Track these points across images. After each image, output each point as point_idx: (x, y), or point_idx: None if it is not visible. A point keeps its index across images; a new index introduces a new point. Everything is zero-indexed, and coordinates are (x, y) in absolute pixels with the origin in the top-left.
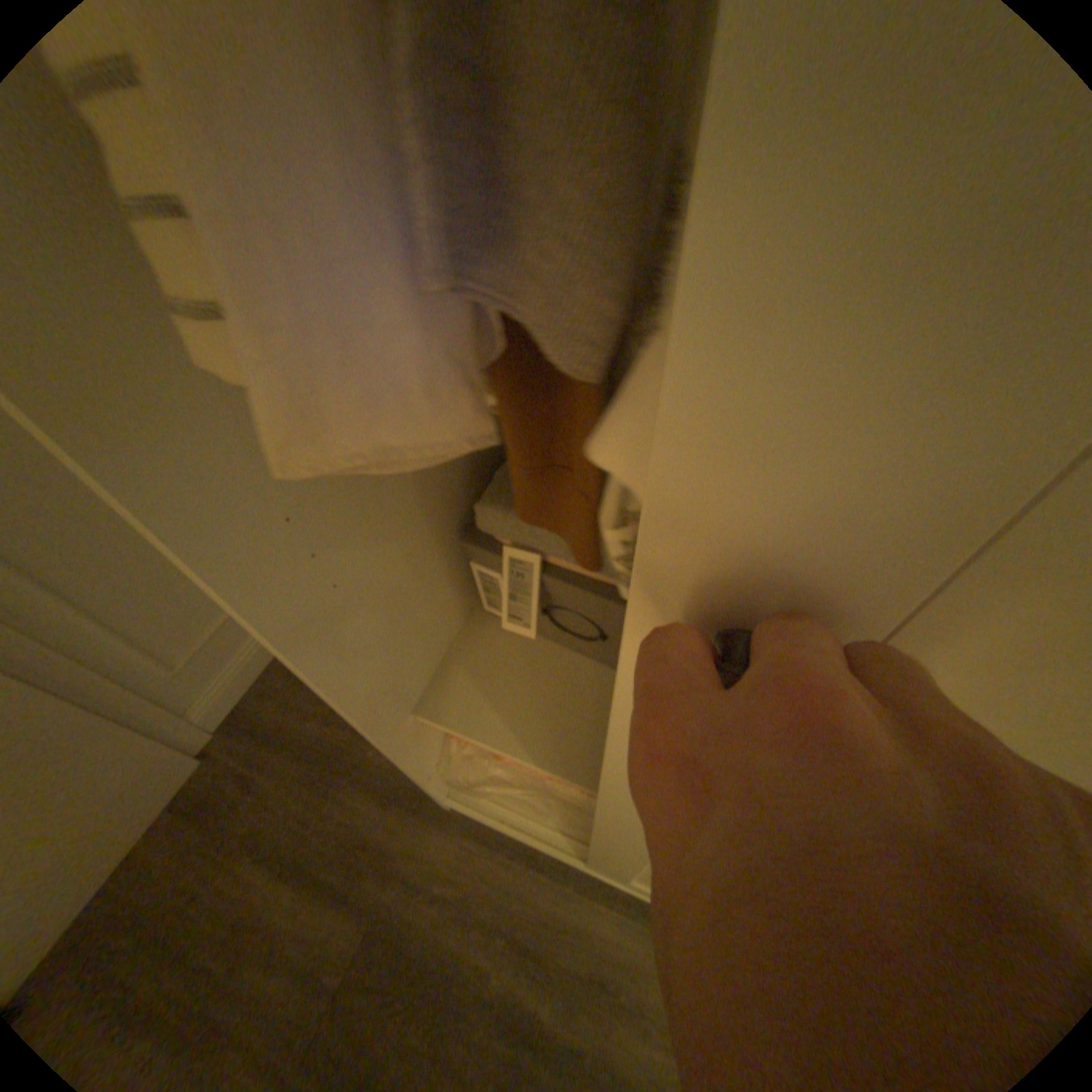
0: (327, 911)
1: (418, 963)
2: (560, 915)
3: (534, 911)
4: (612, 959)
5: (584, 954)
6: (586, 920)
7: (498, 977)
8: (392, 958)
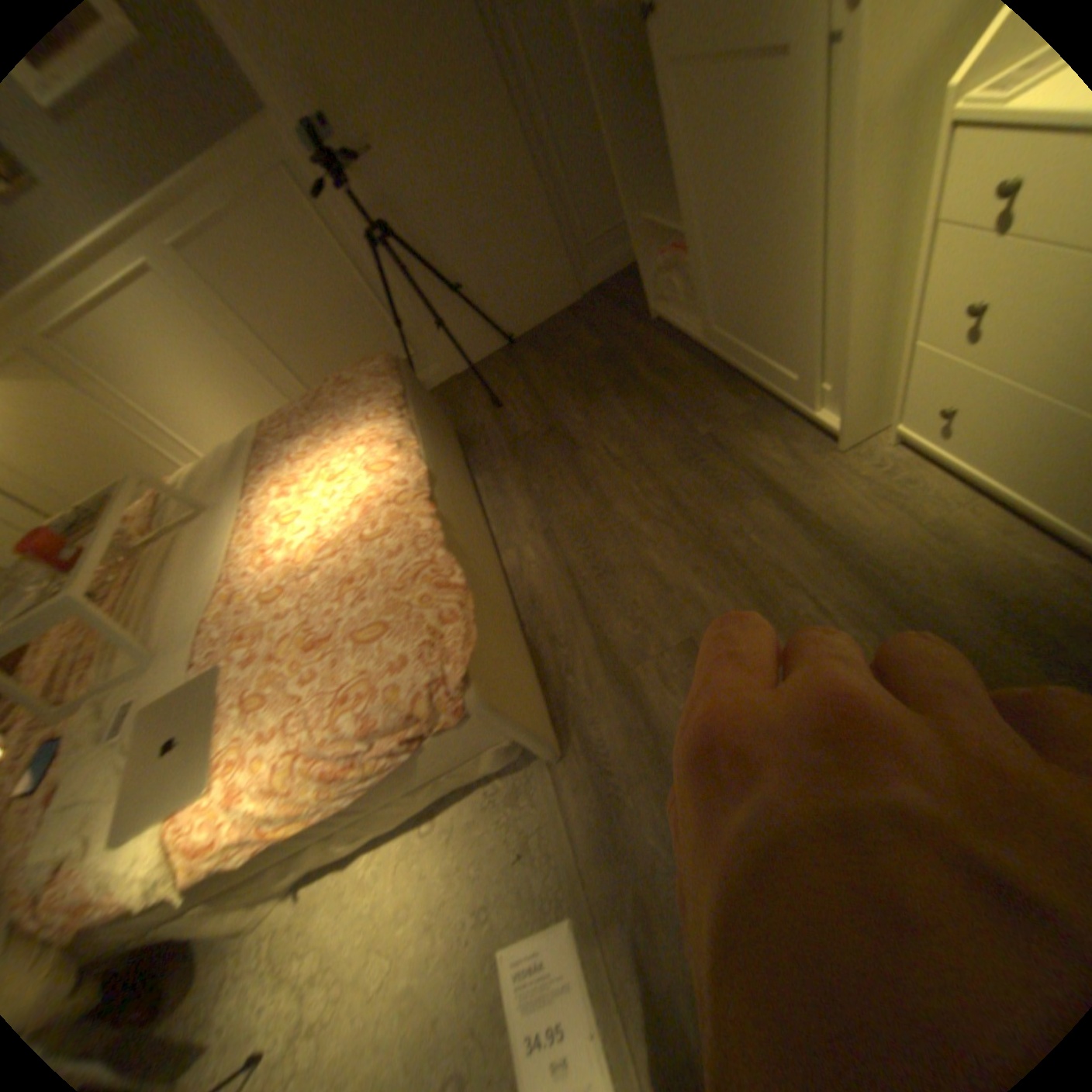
0: (598, 337)
1: (616, 352)
2: (671, 351)
3: (663, 349)
4: (679, 365)
5: (671, 362)
6: (680, 354)
7: (638, 360)
8: (609, 350)
